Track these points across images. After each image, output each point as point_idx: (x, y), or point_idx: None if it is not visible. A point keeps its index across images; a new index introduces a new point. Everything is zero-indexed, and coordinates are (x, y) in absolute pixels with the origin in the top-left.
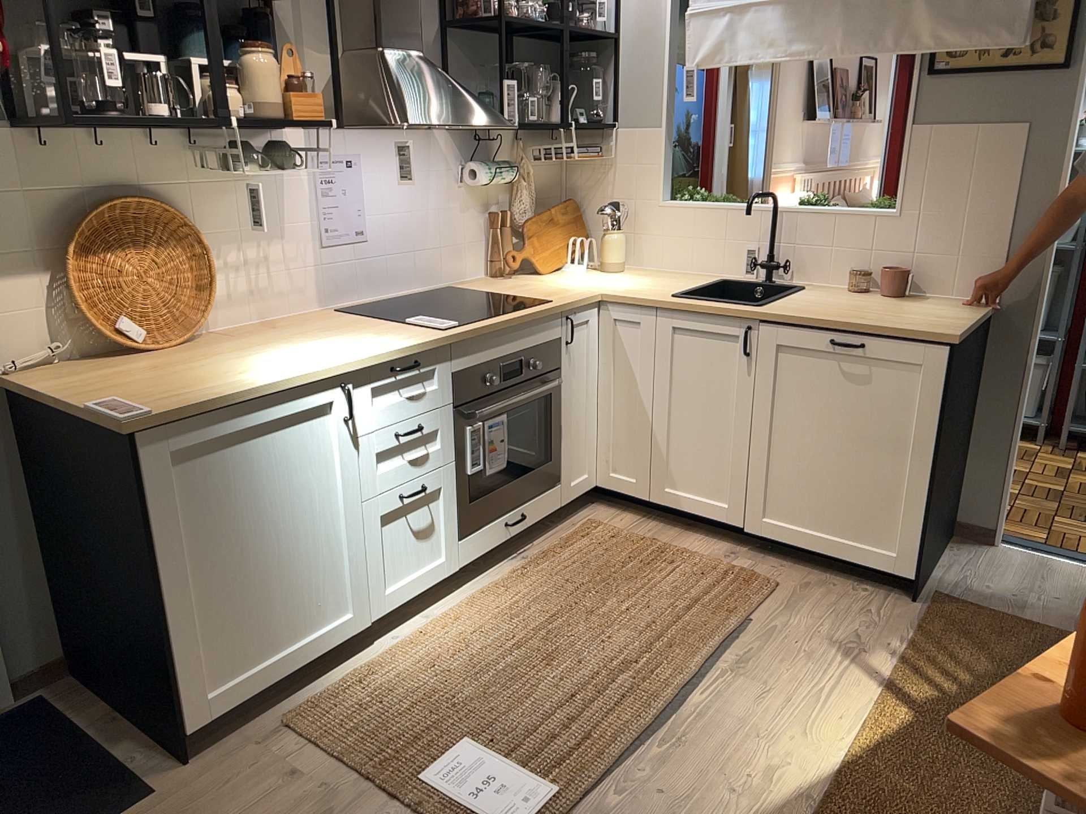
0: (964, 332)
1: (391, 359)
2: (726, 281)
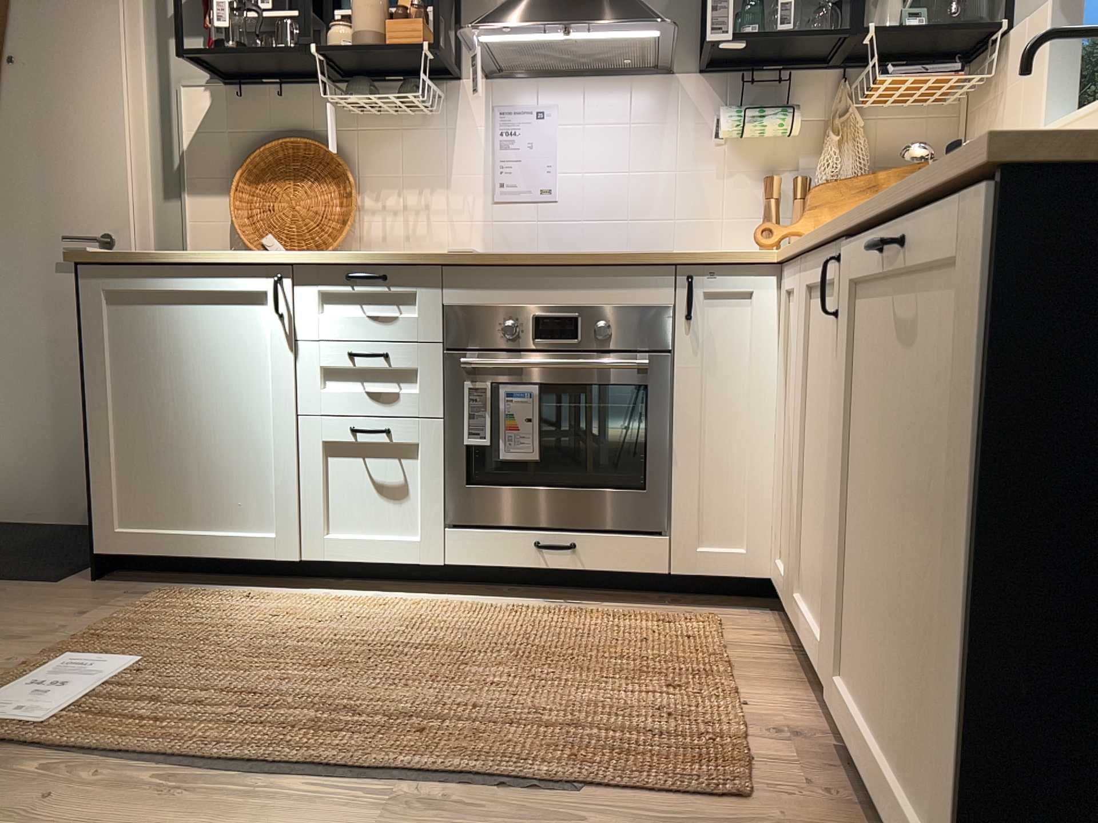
0: (1090, 141)
1: (343, 264)
2: None
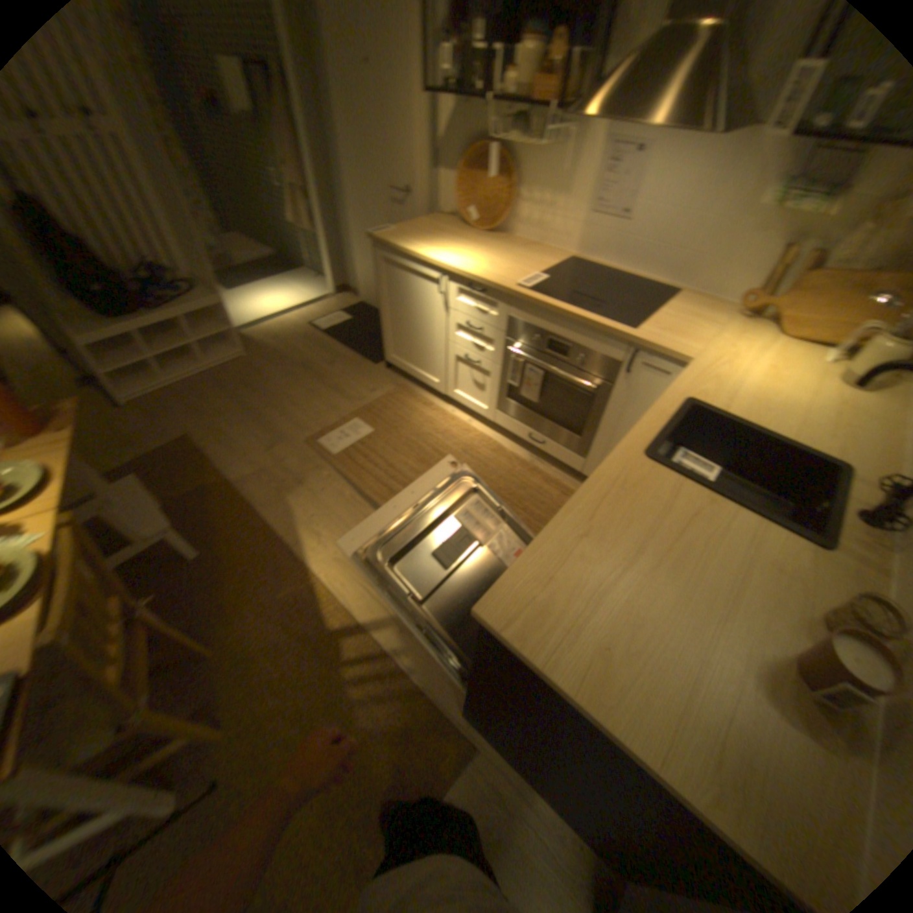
0: (496, 633)
1: (465, 278)
2: (839, 470)
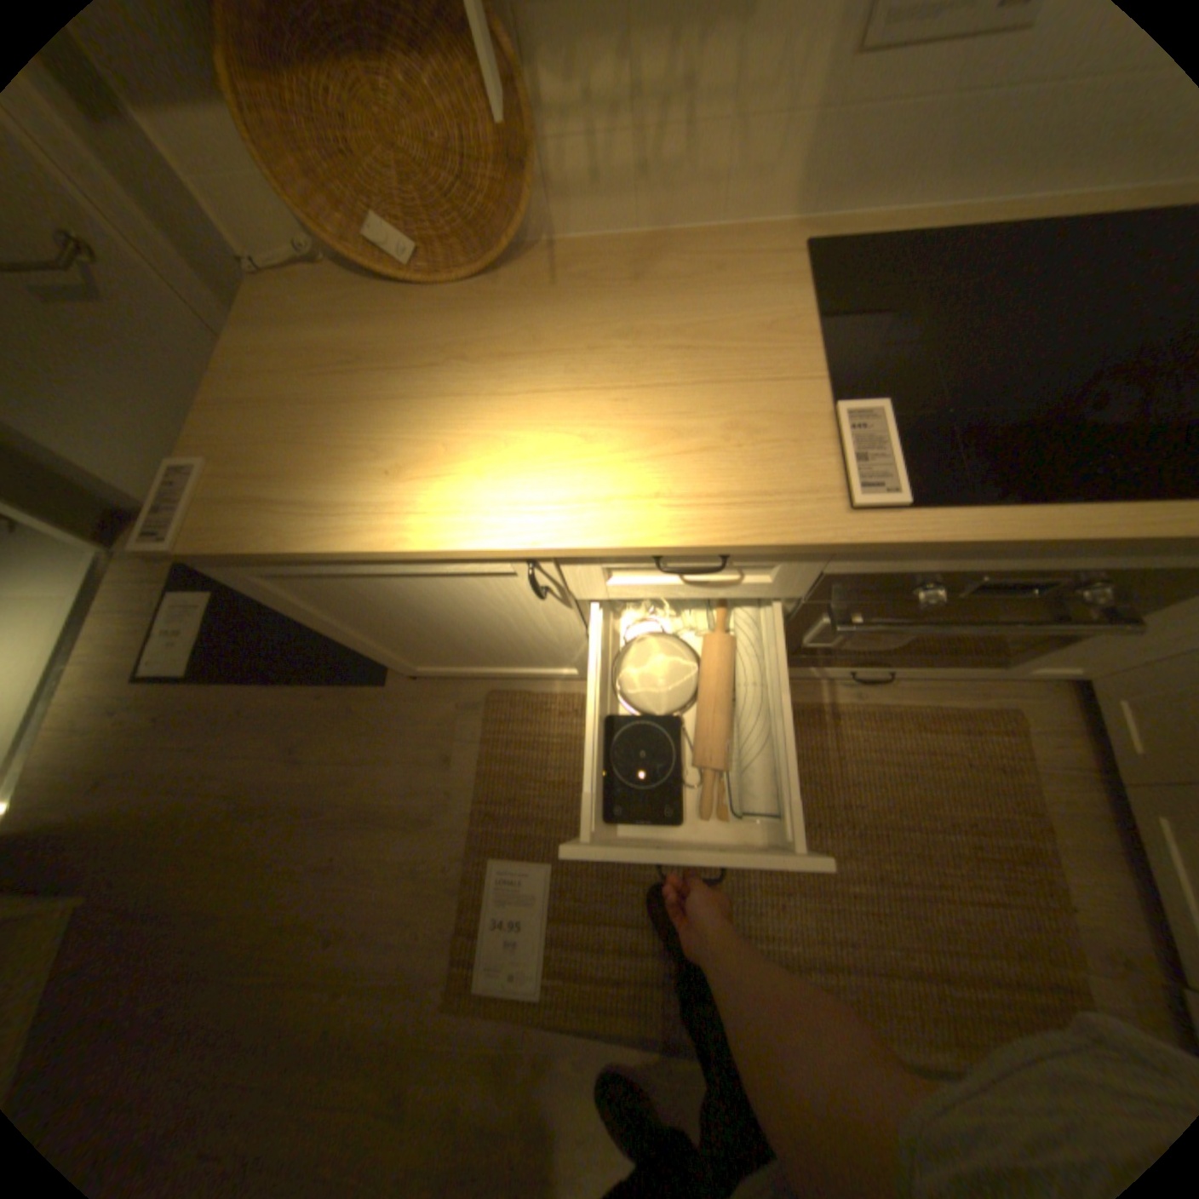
0: None
1: (651, 549)
2: None
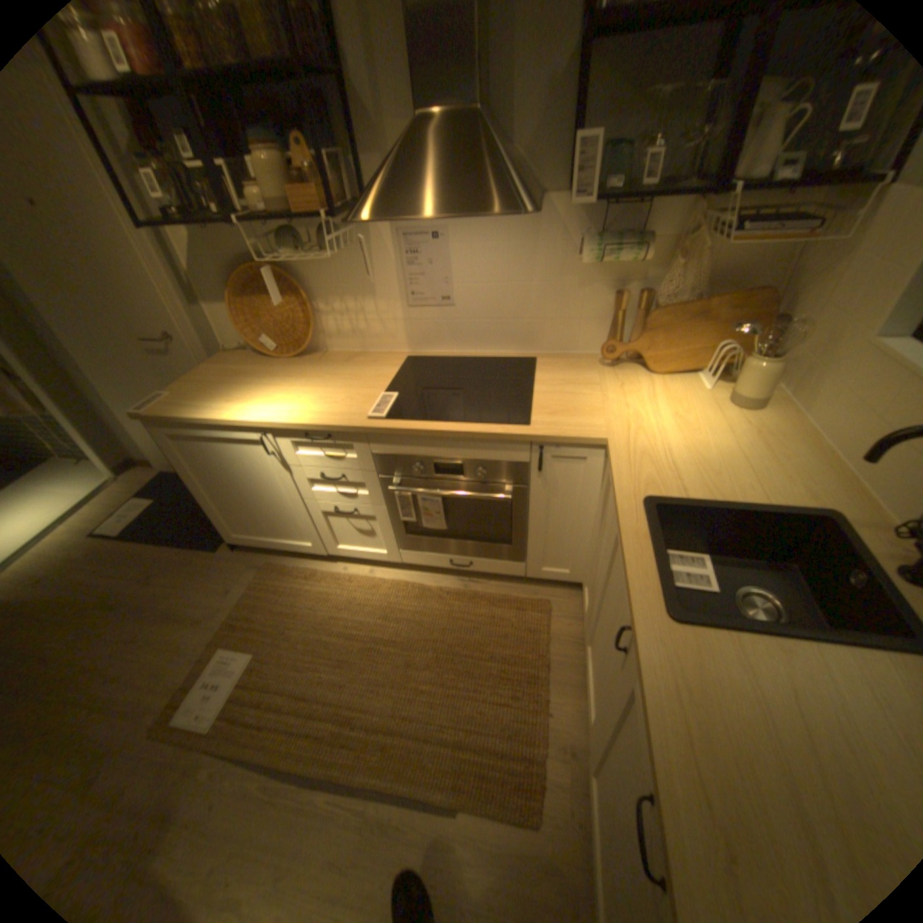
0: None
1: (300, 428)
2: (830, 520)
